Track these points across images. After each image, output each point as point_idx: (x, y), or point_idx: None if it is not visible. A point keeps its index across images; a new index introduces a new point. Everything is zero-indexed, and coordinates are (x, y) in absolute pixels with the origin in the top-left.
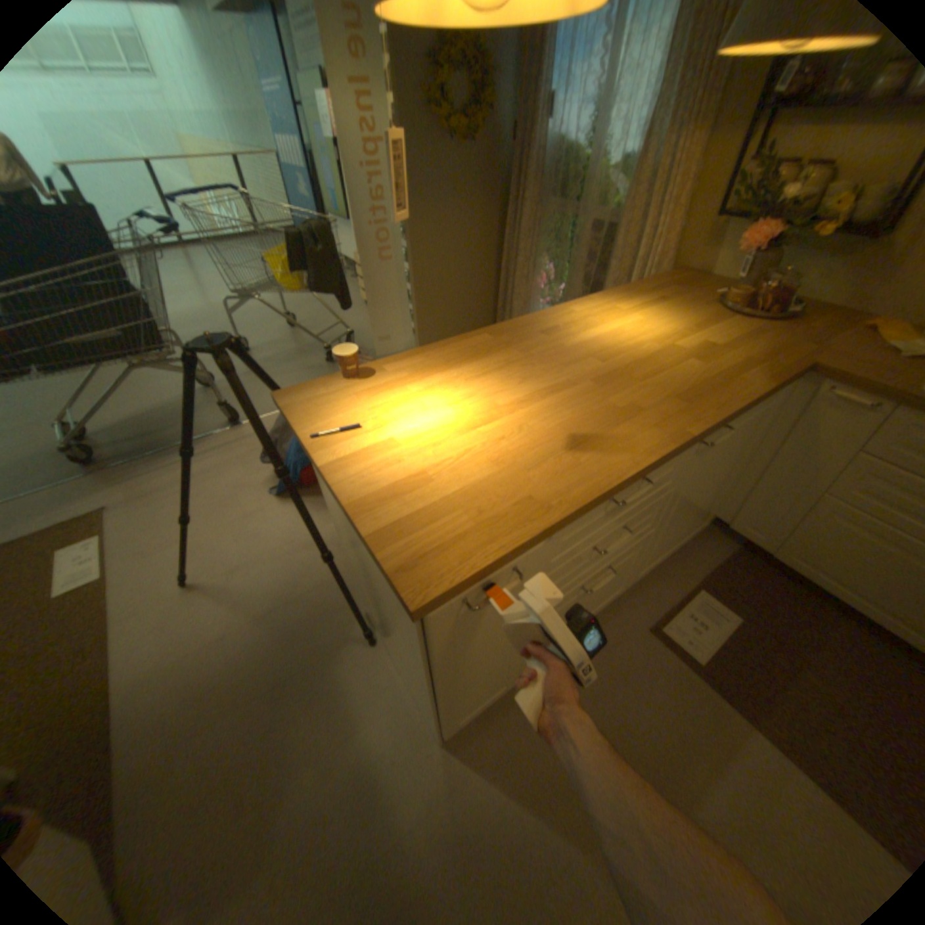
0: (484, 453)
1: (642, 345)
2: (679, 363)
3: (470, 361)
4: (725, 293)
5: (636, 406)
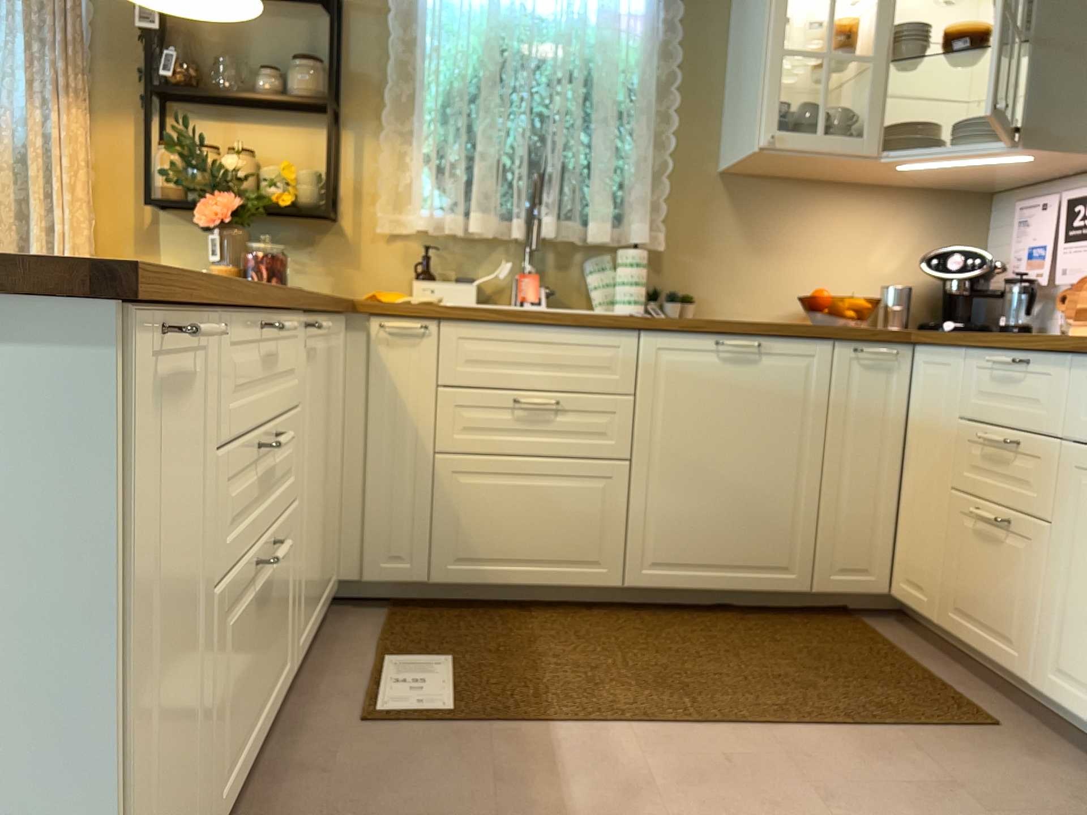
0: None
1: None
2: None
3: None
4: None
5: None
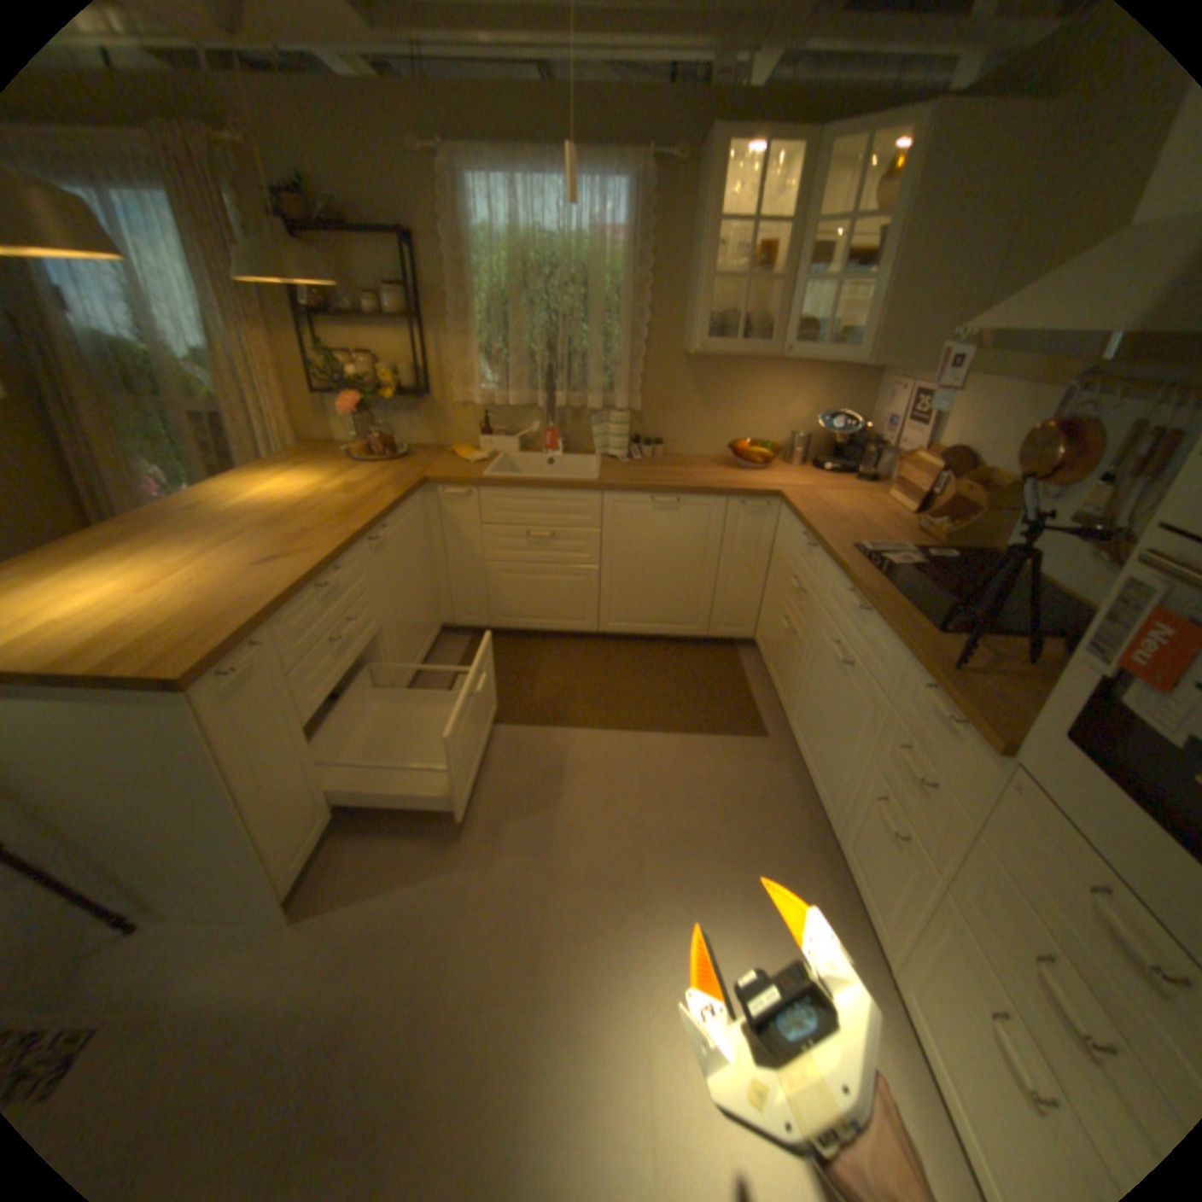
0: (175, 593)
1: (292, 496)
2: (328, 499)
3: (105, 549)
4: (346, 451)
5: (303, 530)
